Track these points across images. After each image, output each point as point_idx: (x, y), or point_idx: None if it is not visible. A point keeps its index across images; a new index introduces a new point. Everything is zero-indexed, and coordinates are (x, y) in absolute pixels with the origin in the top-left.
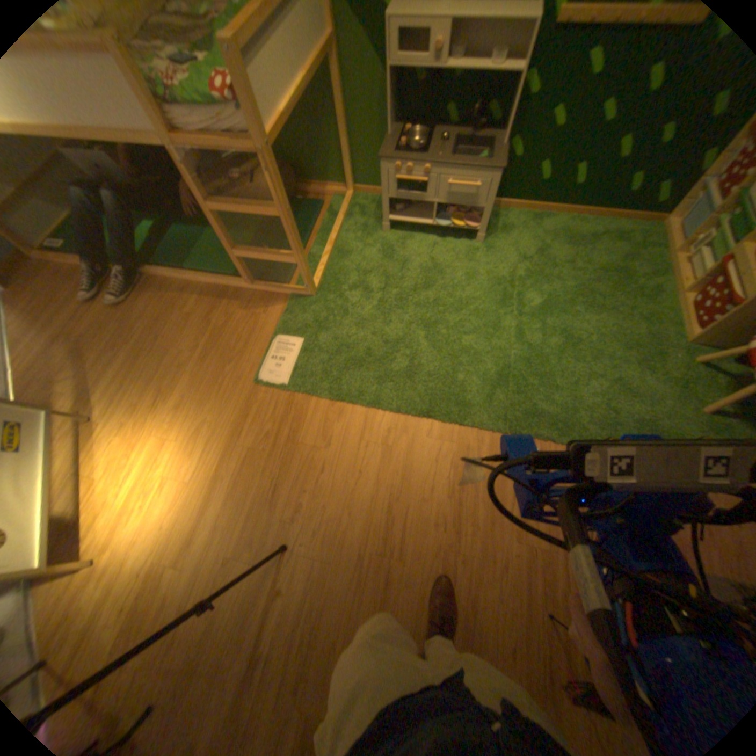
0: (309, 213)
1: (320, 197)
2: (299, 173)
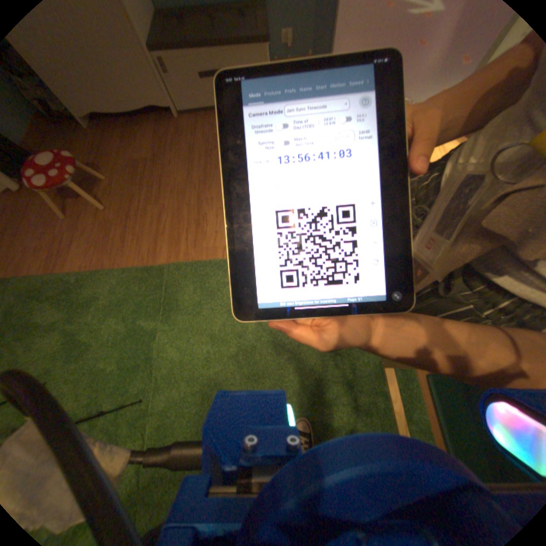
0: None
1: None
2: None
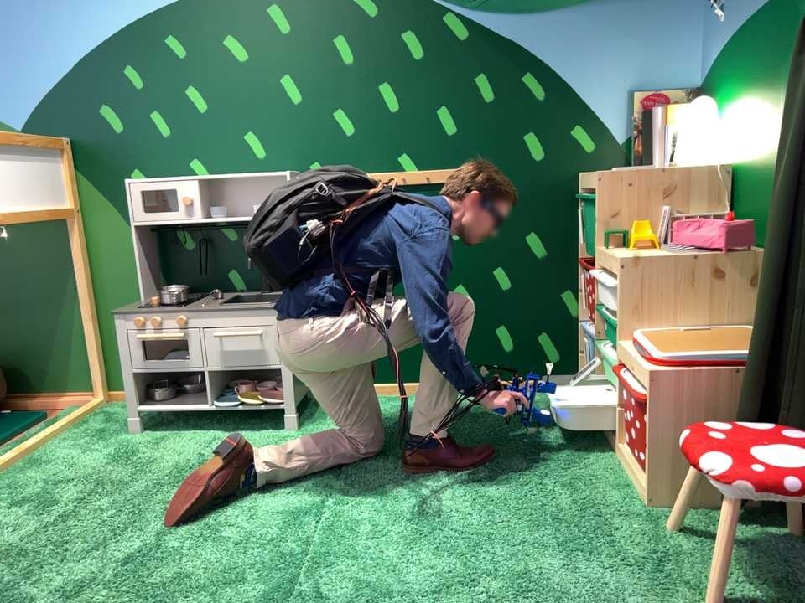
0: (3, 426)
1: (42, 412)
2: (16, 384)
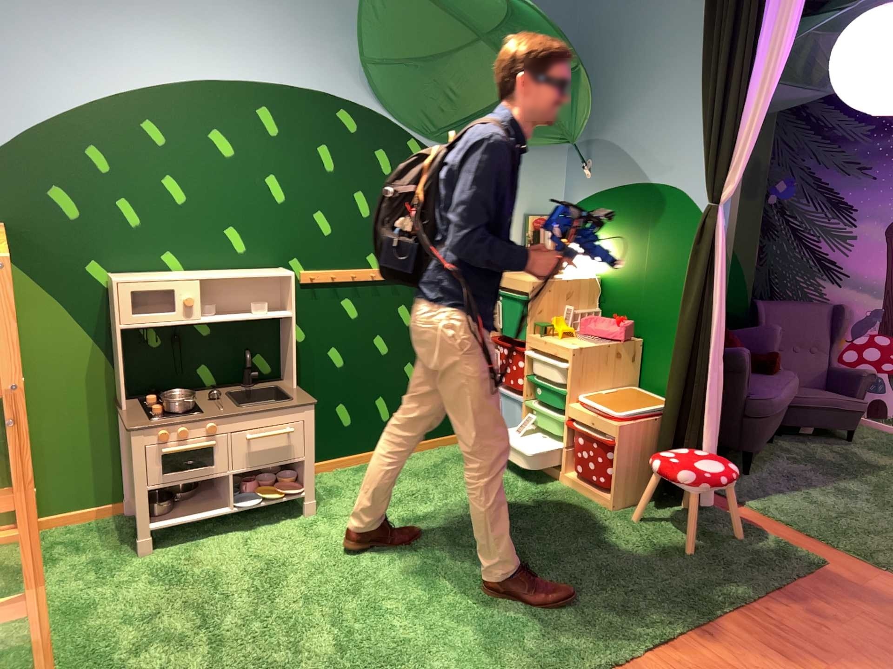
0: None
1: None
2: None
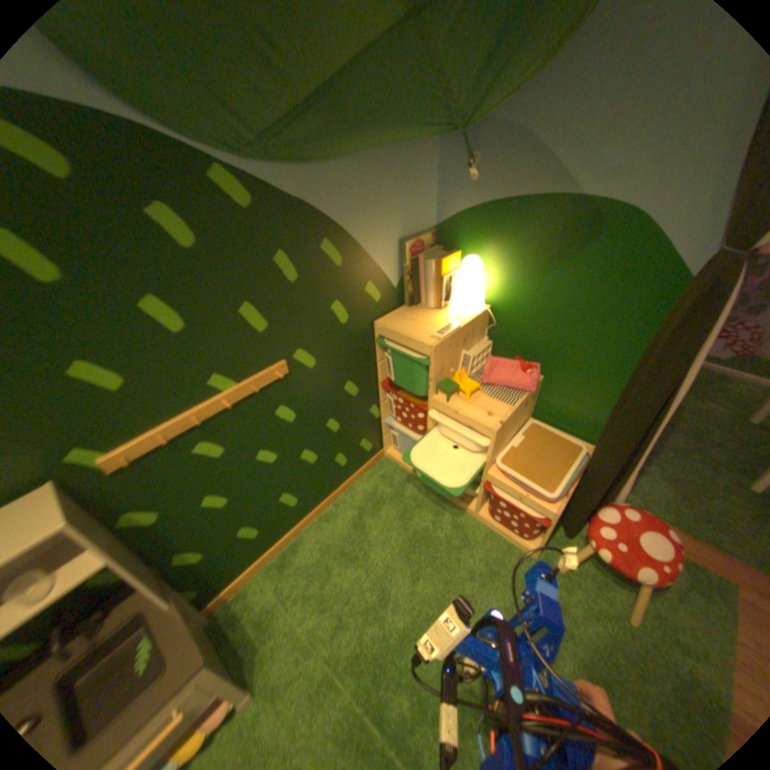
0: None
1: None
2: None
